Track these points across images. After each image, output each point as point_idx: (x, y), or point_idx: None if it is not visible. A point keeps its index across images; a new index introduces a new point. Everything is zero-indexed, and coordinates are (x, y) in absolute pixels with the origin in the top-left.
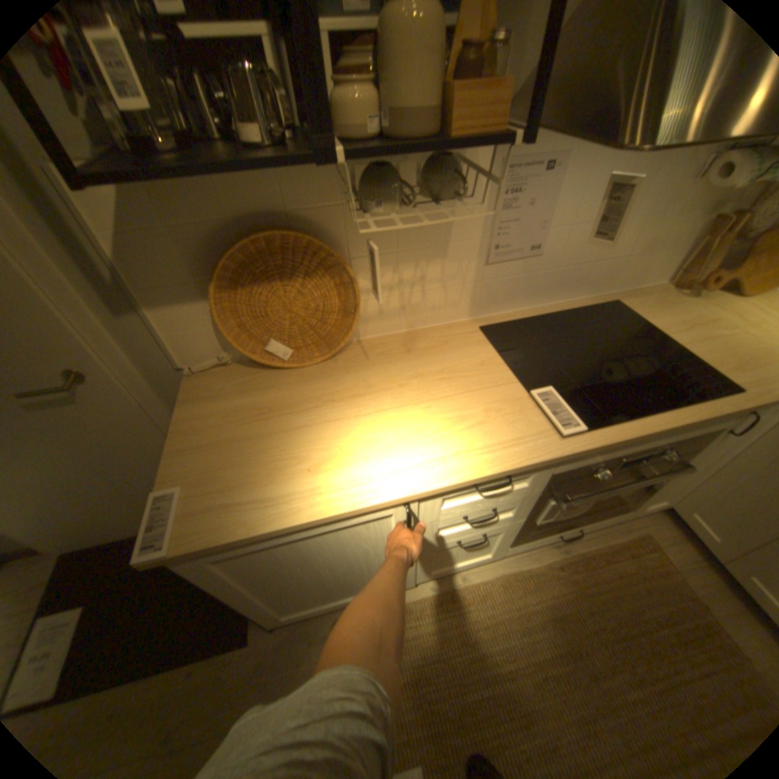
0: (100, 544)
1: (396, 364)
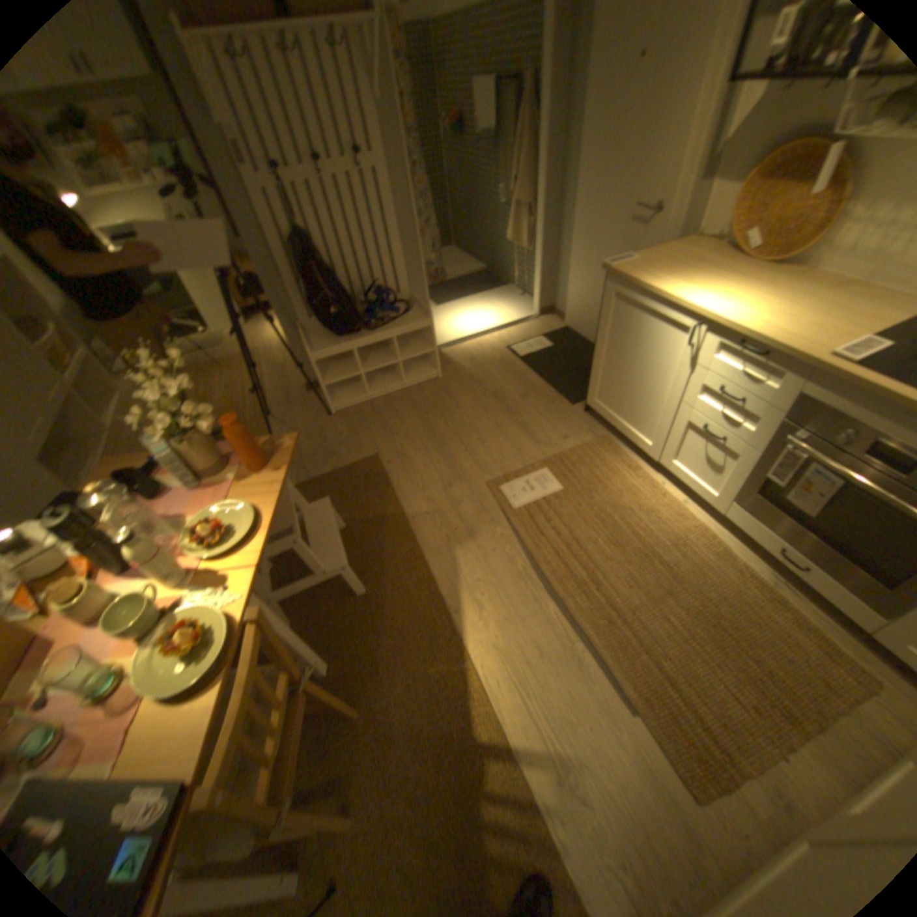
0: (579, 334)
1: (810, 285)
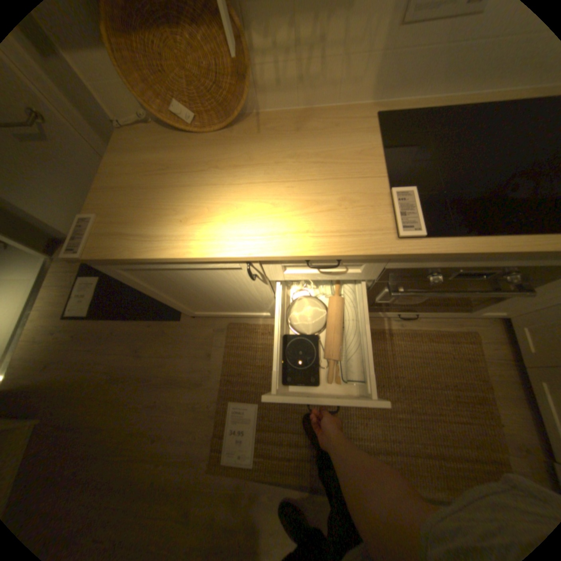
0: None
1: (281, 141)
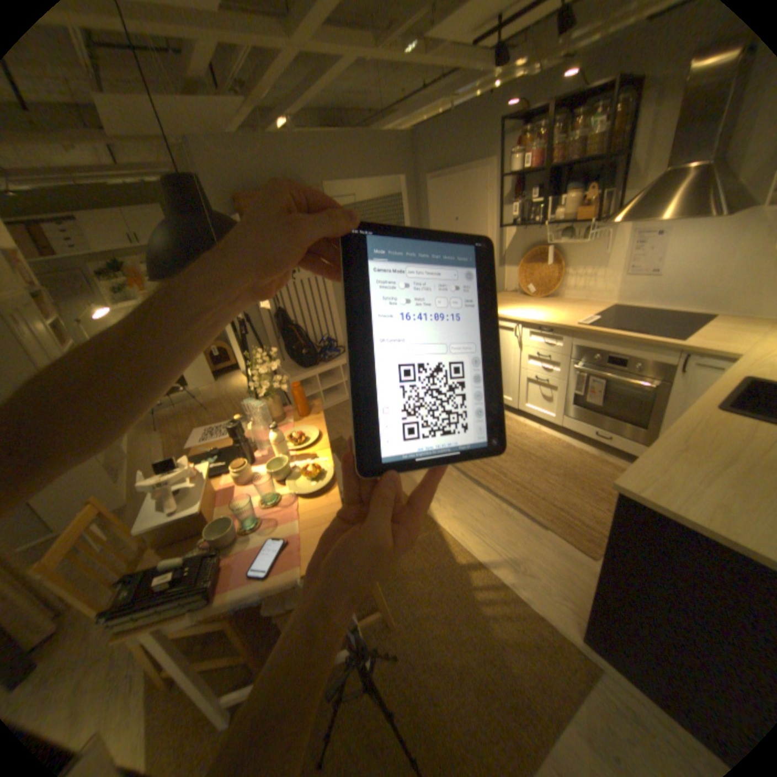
0: None
1: (562, 303)
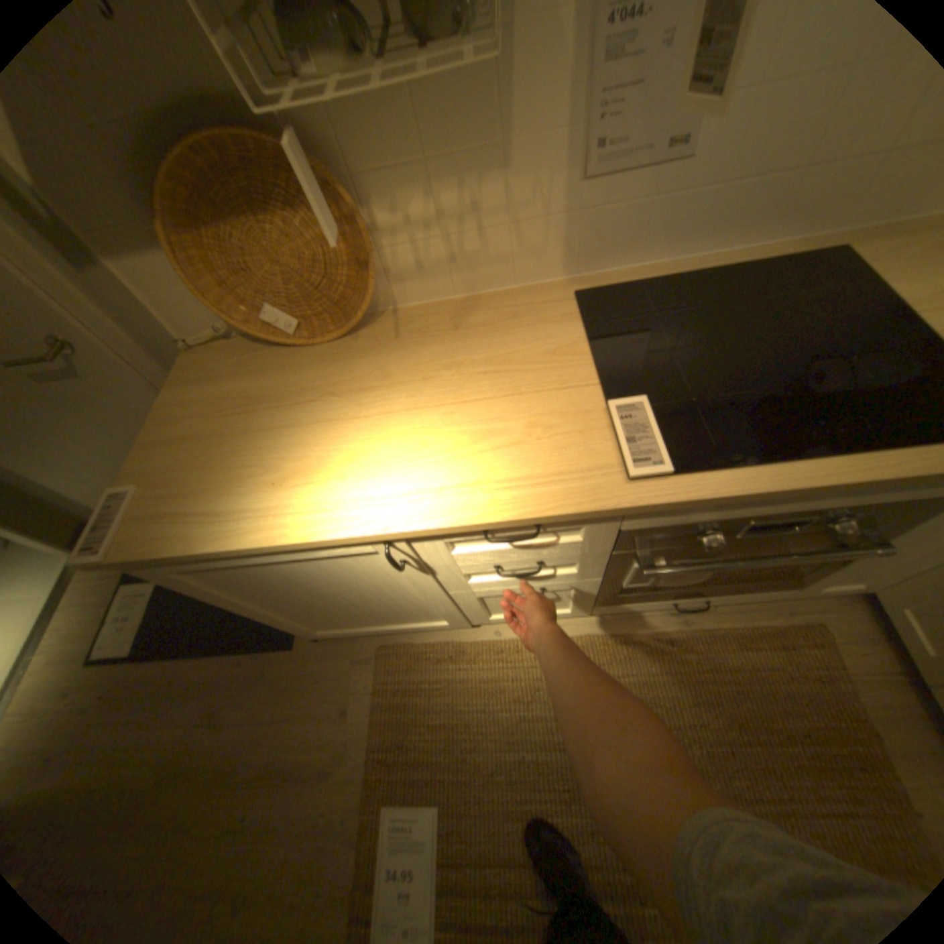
0: None
1: (431, 346)
